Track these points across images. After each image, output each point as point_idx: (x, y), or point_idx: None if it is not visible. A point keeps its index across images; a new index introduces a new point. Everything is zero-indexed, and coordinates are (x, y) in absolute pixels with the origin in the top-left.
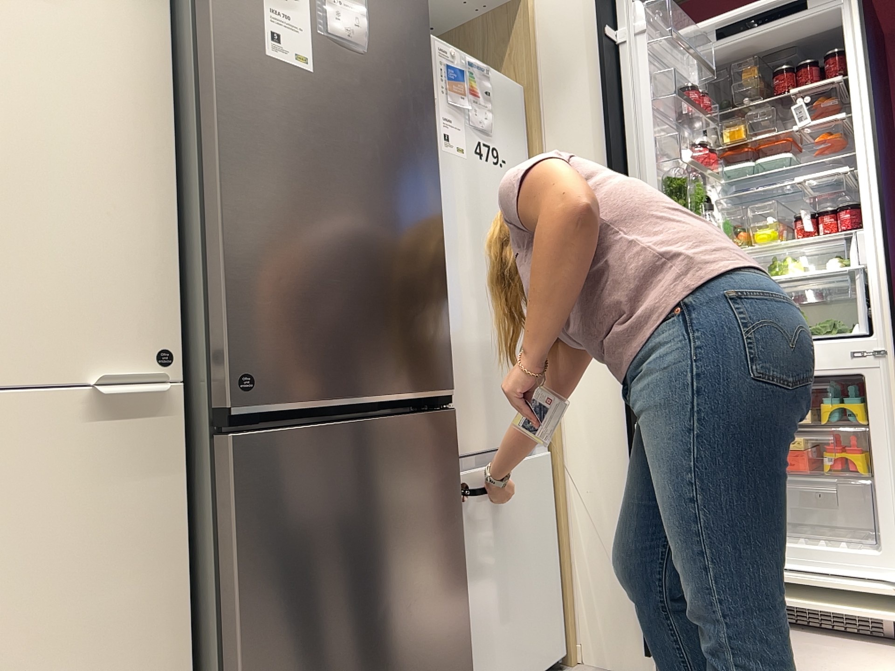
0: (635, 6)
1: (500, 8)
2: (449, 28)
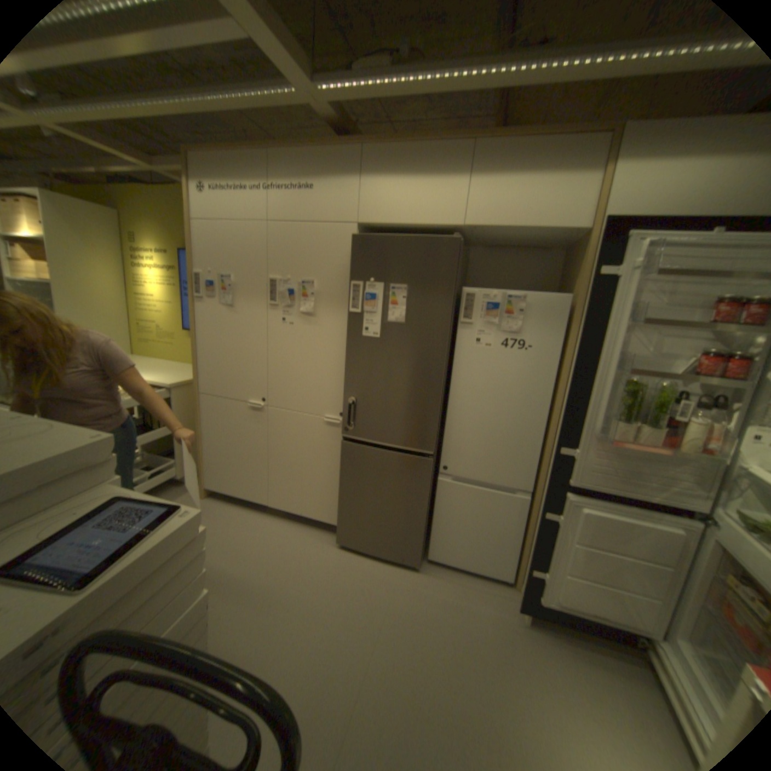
0: (644, 243)
1: (587, 233)
2: (574, 240)
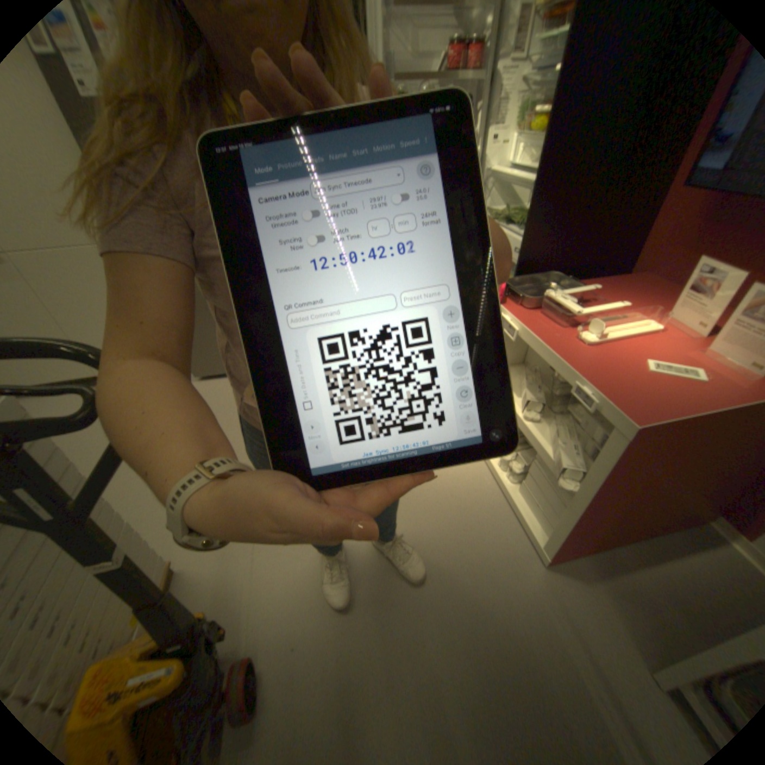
0: None
1: None
2: None
